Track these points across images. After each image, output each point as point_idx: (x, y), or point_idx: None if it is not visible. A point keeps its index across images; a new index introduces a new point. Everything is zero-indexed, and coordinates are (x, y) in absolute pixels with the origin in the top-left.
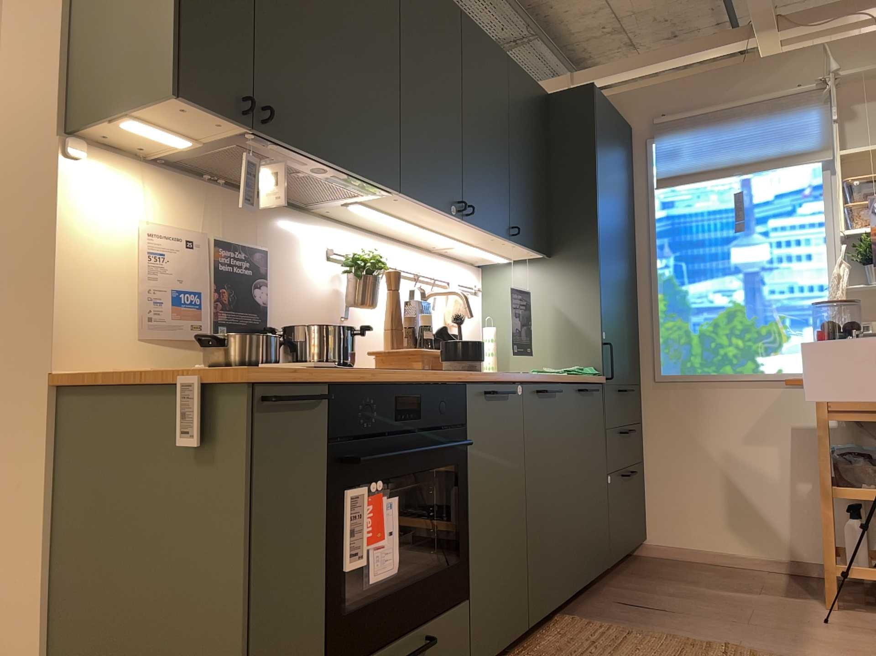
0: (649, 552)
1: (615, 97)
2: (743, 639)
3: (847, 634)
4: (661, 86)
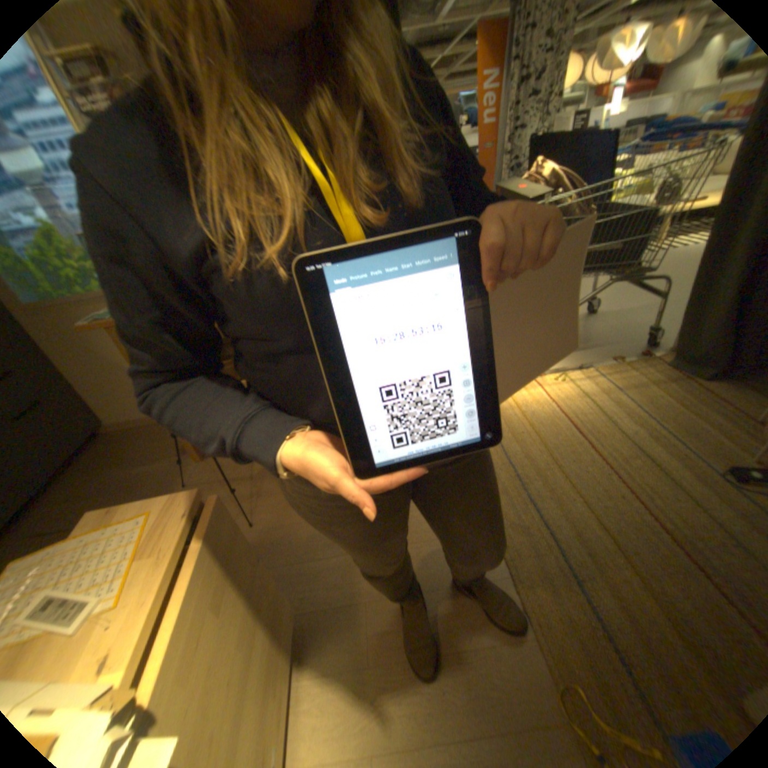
0: (107, 432)
1: None
2: None
3: None
4: None
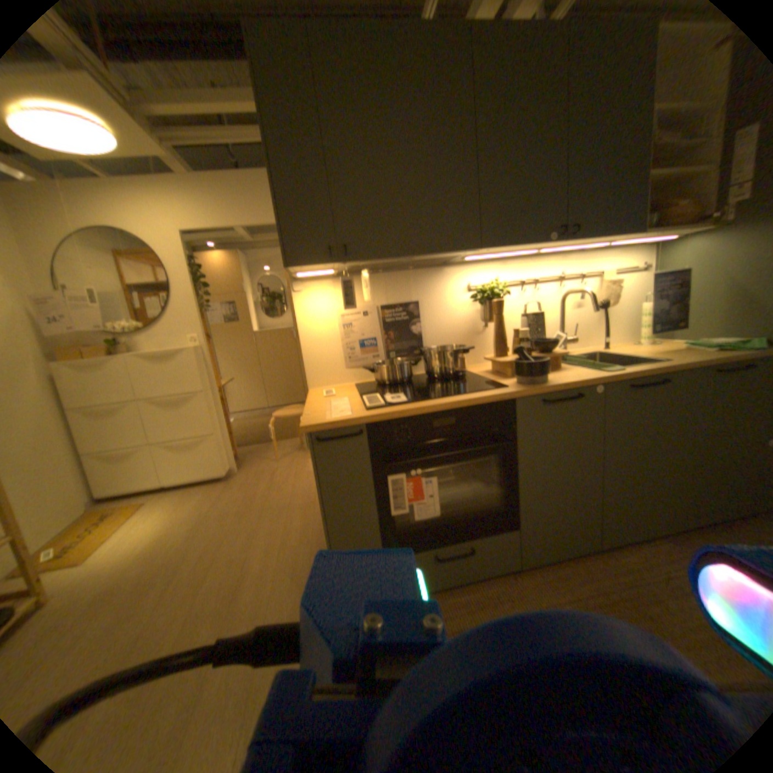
0: None
1: None
2: None
3: None
4: None
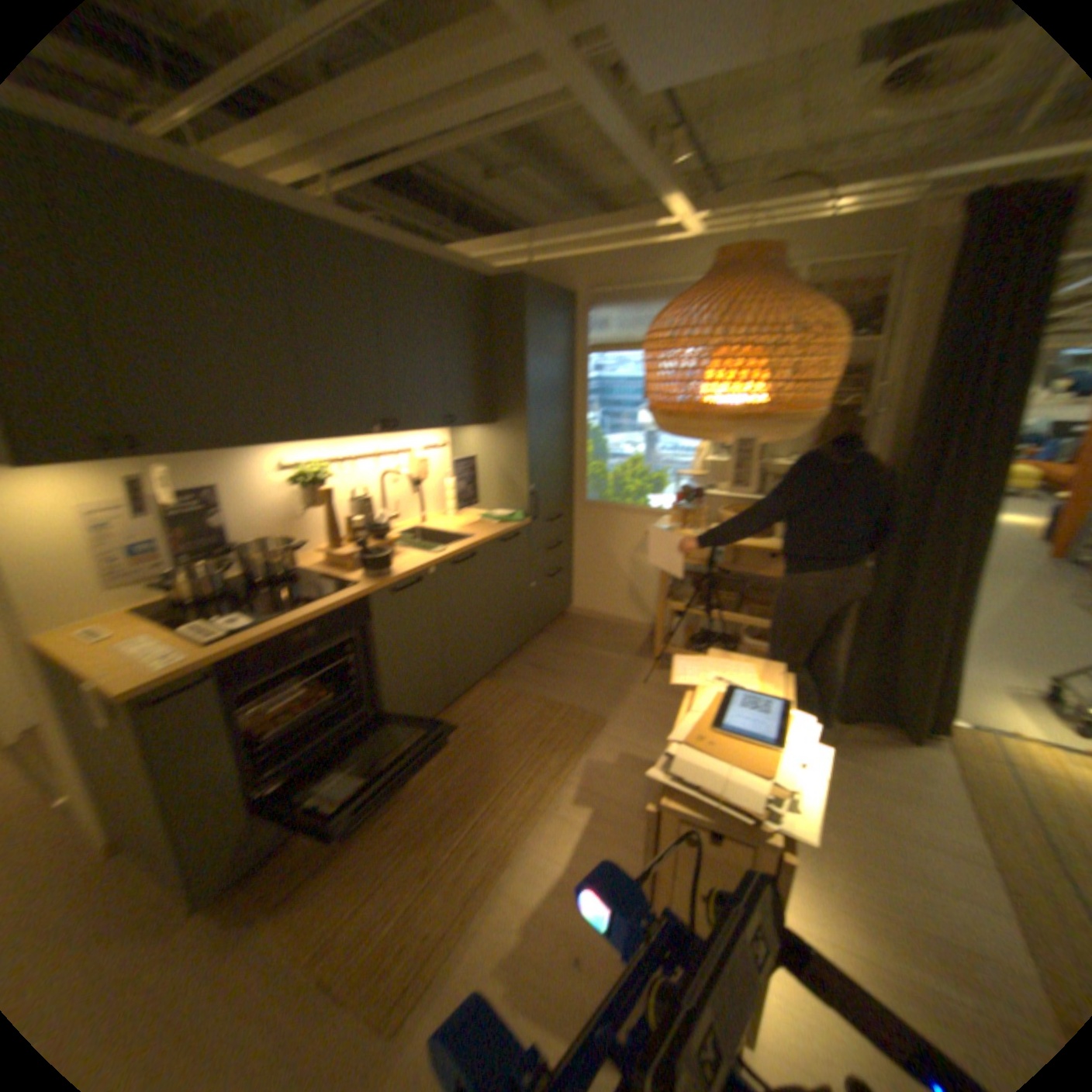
0: (570, 614)
1: (562, 262)
2: (583, 702)
3: (648, 695)
4: (598, 256)
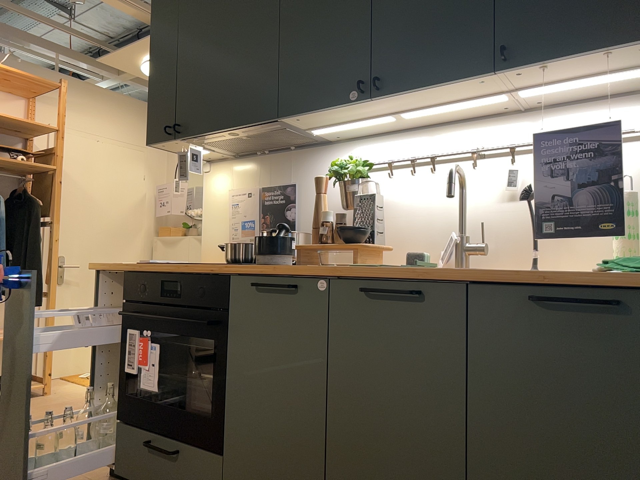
0: None
1: None
2: None
3: None
4: None
